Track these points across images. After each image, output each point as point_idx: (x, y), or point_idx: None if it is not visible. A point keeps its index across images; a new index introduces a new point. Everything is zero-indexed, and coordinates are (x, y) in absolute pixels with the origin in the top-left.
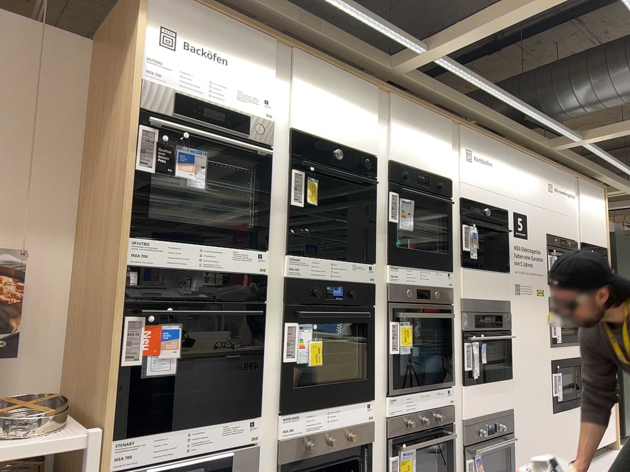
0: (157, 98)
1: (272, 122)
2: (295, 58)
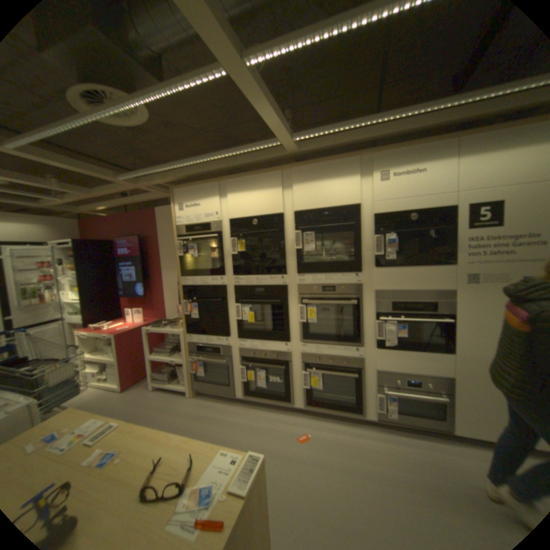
0: (176, 229)
1: (217, 219)
2: (225, 181)
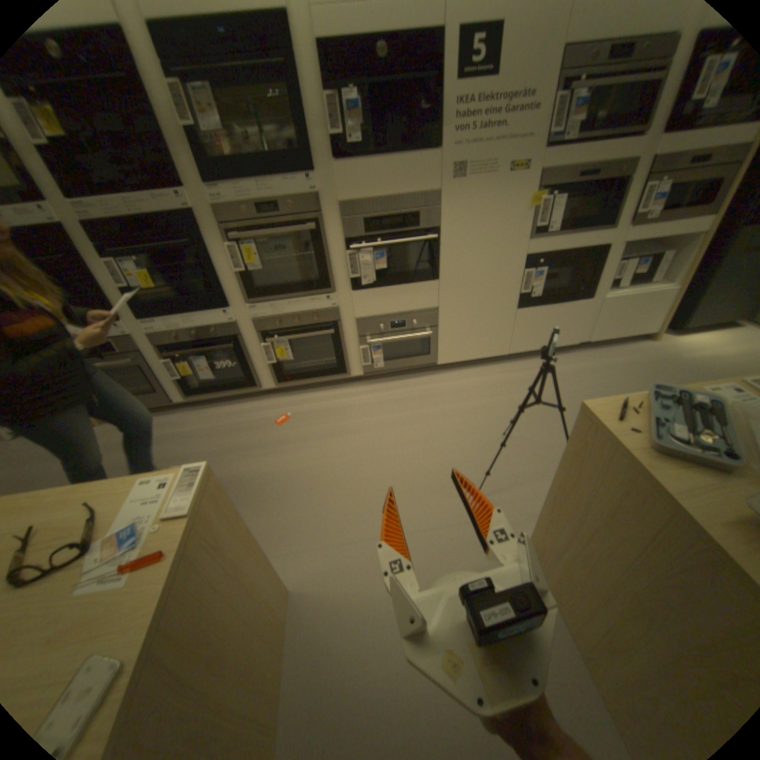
0: None
1: None
2: None
